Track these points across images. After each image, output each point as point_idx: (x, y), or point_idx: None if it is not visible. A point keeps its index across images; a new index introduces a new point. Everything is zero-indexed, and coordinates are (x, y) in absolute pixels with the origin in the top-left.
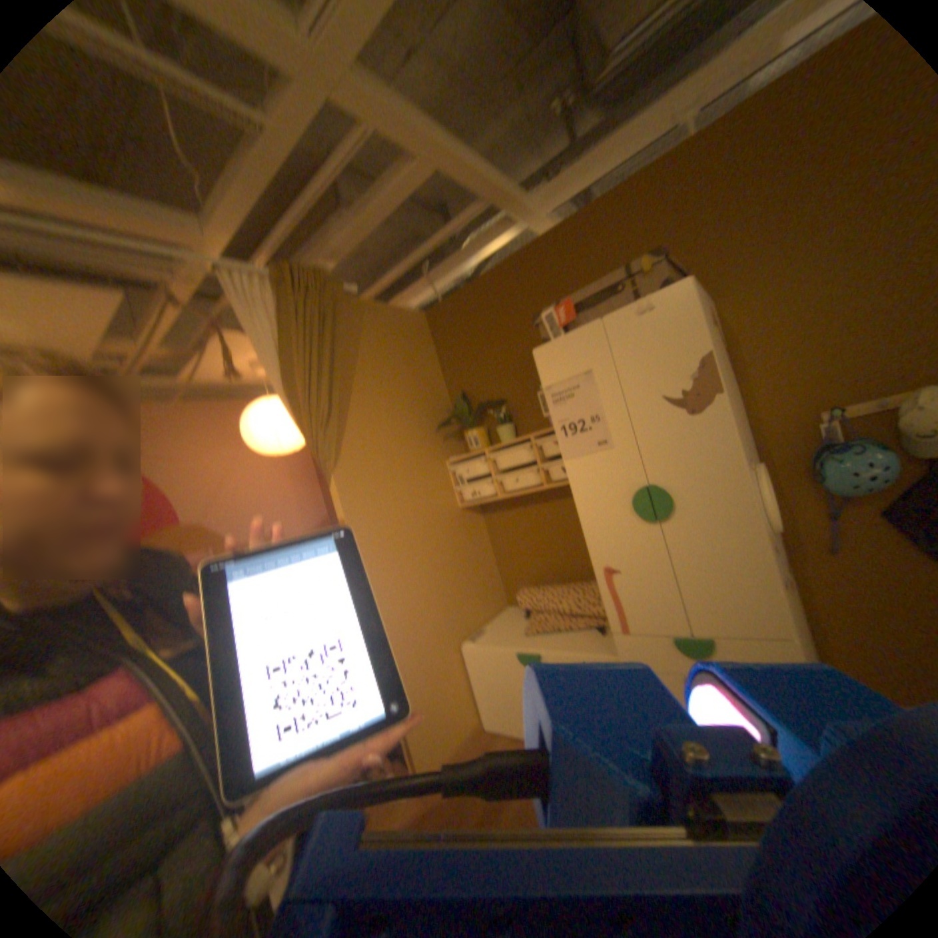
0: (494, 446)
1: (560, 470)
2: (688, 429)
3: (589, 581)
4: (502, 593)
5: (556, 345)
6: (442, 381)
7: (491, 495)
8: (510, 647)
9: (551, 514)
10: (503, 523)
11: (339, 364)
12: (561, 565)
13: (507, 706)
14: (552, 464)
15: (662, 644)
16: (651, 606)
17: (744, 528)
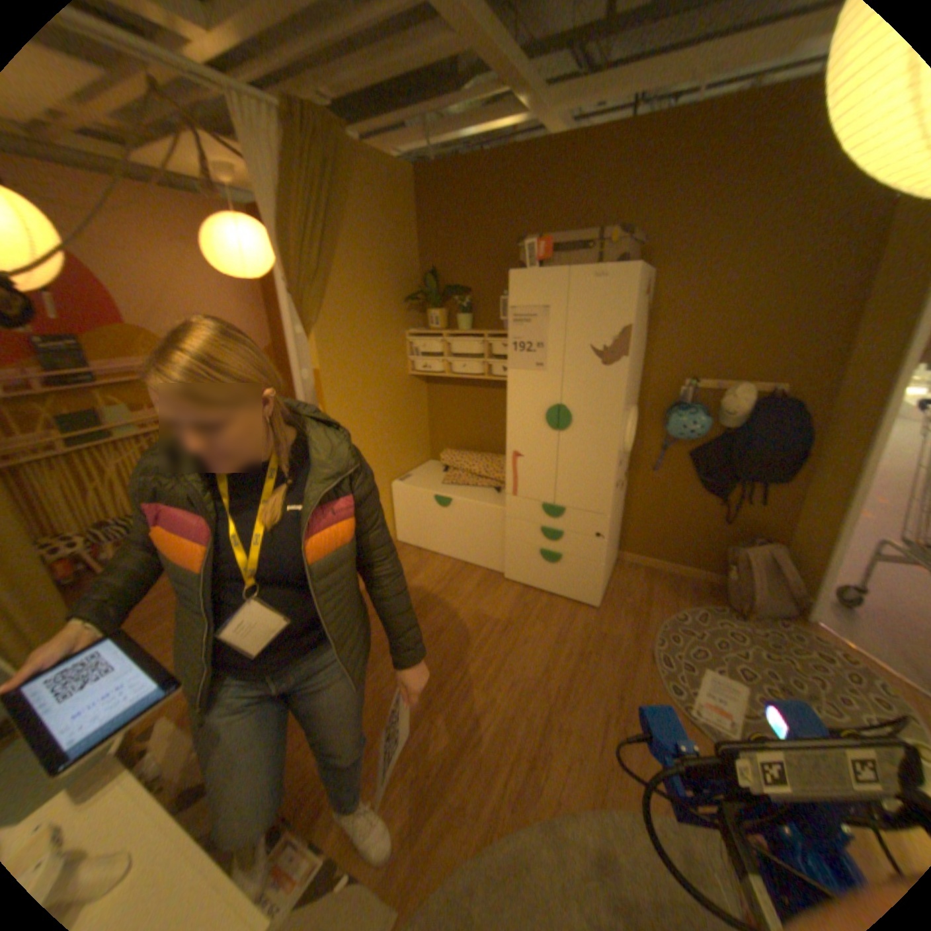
0: (452, 332)
1: (500, 370)
2: (597, 376)
3: (497, 455)
4: (428, 449)
5: (529, 277)
6: (416, 250)
7: (440, 373)
8: (429, 490)
9: (483, 399)
10: (442, 396)
11: (328, 218)
12: (479, 438)
13: (418, 527)
14: (496, 362)
15: (534, 505)
16: (535, 482)
17: (605, 448)
